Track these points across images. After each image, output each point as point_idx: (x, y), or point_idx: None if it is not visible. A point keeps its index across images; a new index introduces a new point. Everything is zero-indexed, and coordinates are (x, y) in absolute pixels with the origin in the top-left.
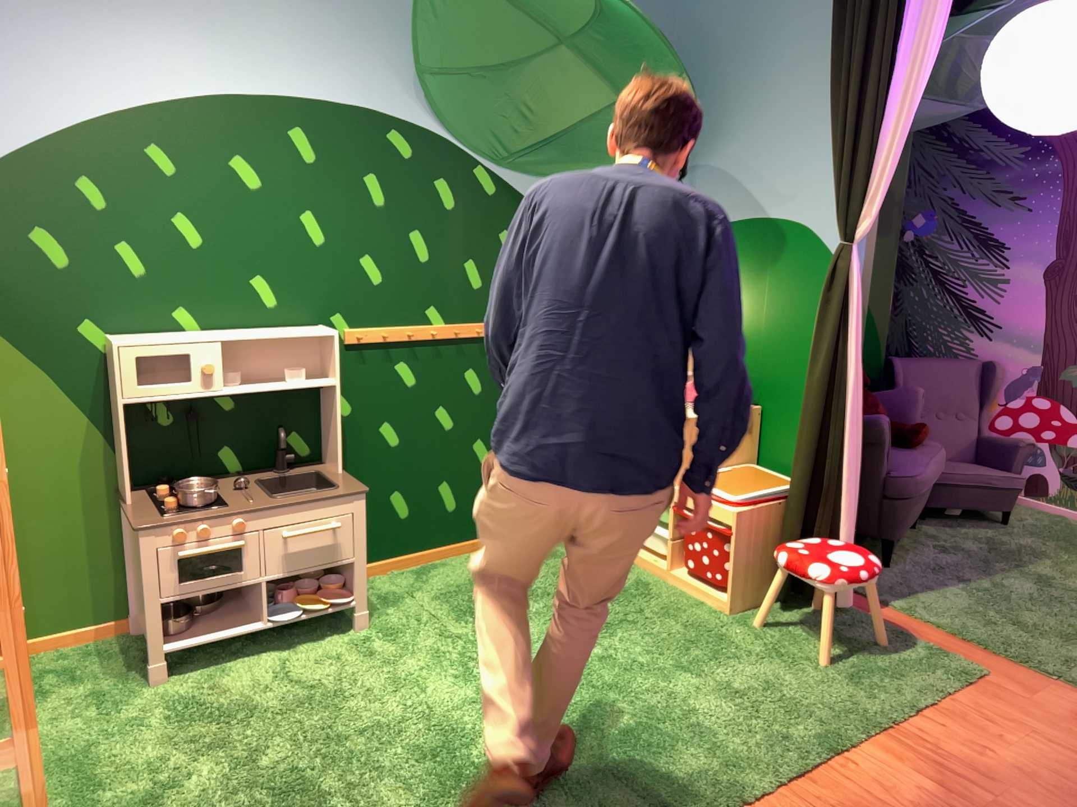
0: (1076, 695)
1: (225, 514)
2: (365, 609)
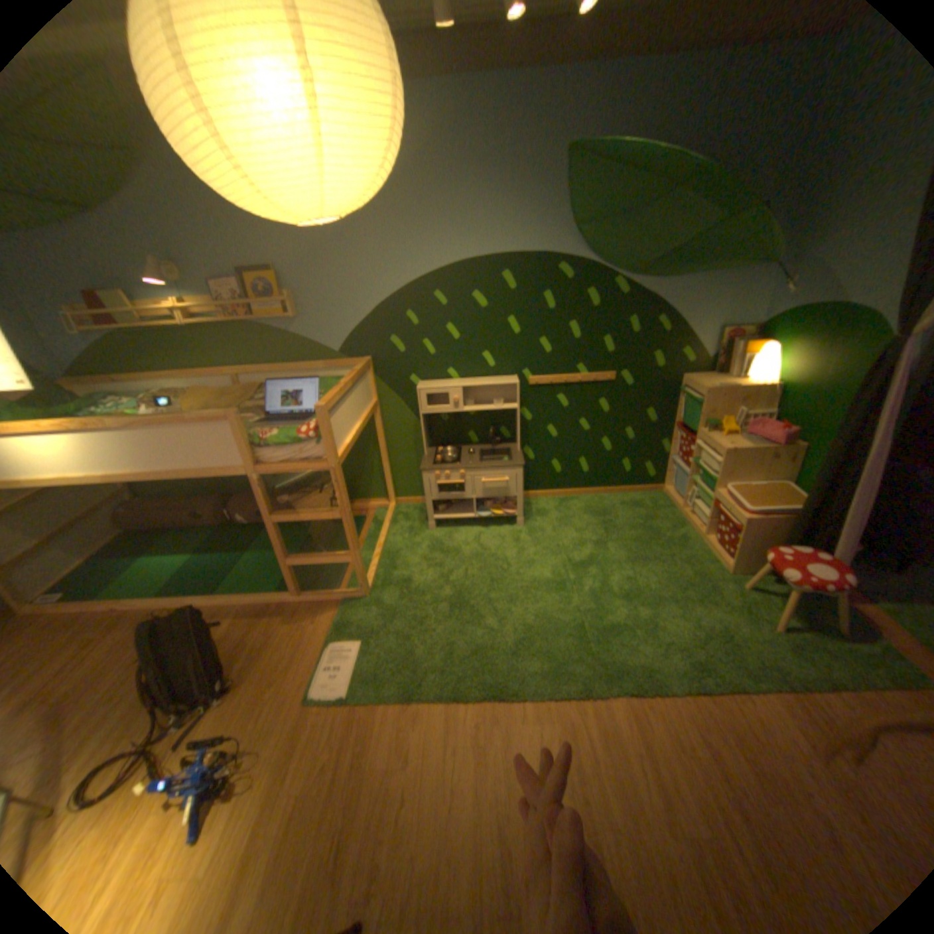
0: None
1: (455, 469)
2: (521, 518)
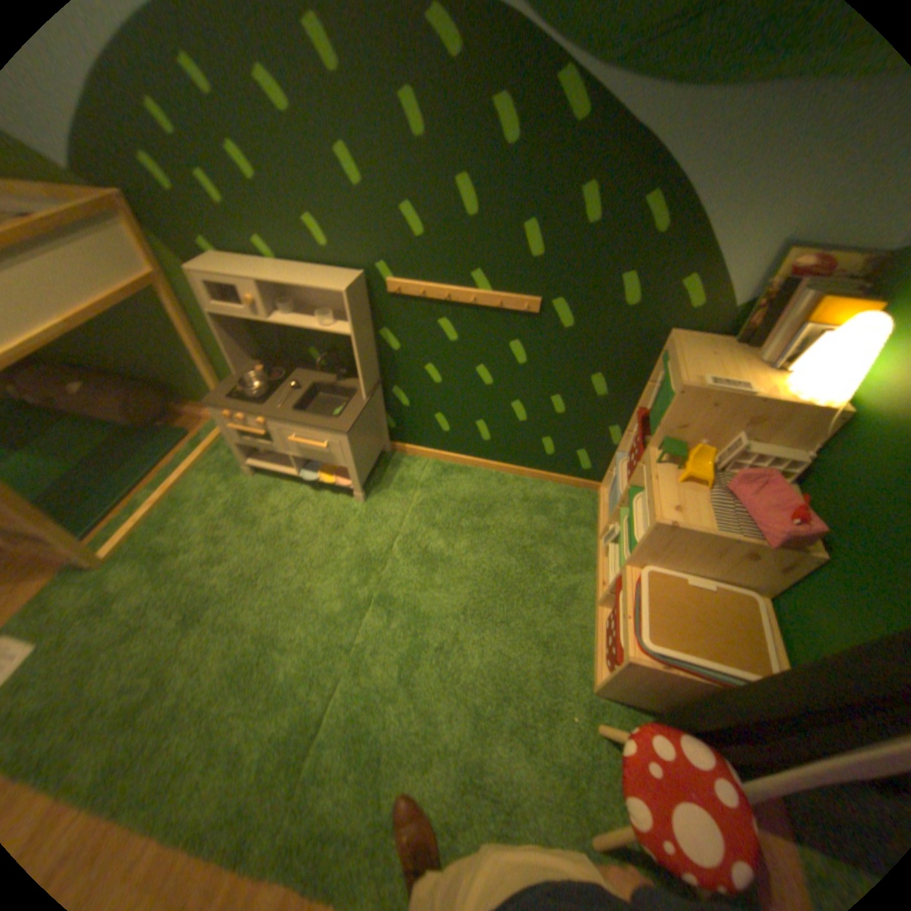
0: None
1: (252, 412)
2: (362, 493)
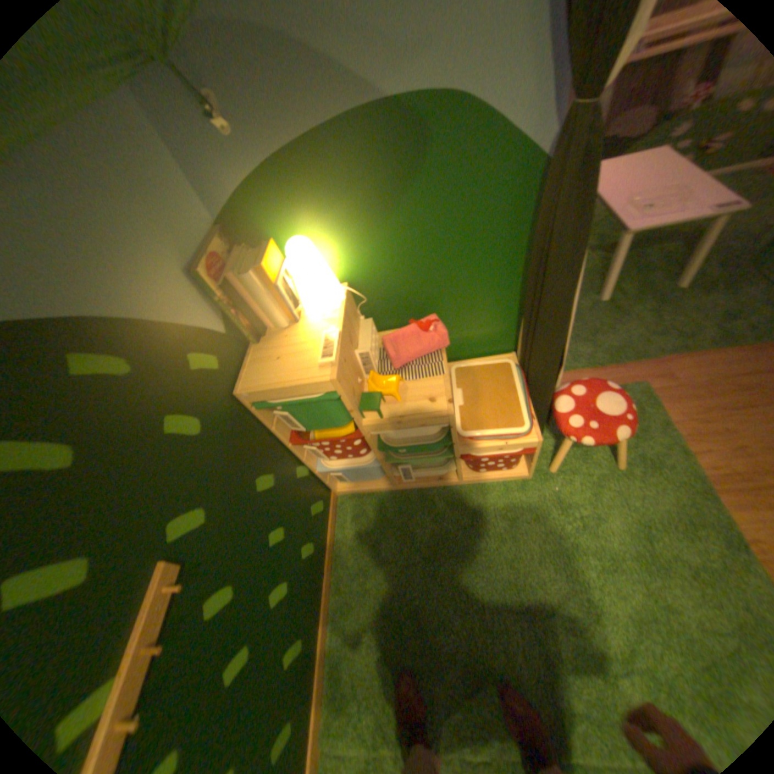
0: (681, 361)
1: None
2: None
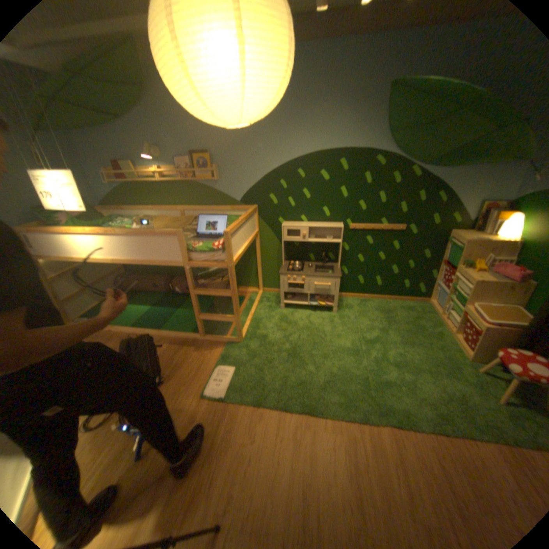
0: None
1: (299, 274)
2: (336, 308)
